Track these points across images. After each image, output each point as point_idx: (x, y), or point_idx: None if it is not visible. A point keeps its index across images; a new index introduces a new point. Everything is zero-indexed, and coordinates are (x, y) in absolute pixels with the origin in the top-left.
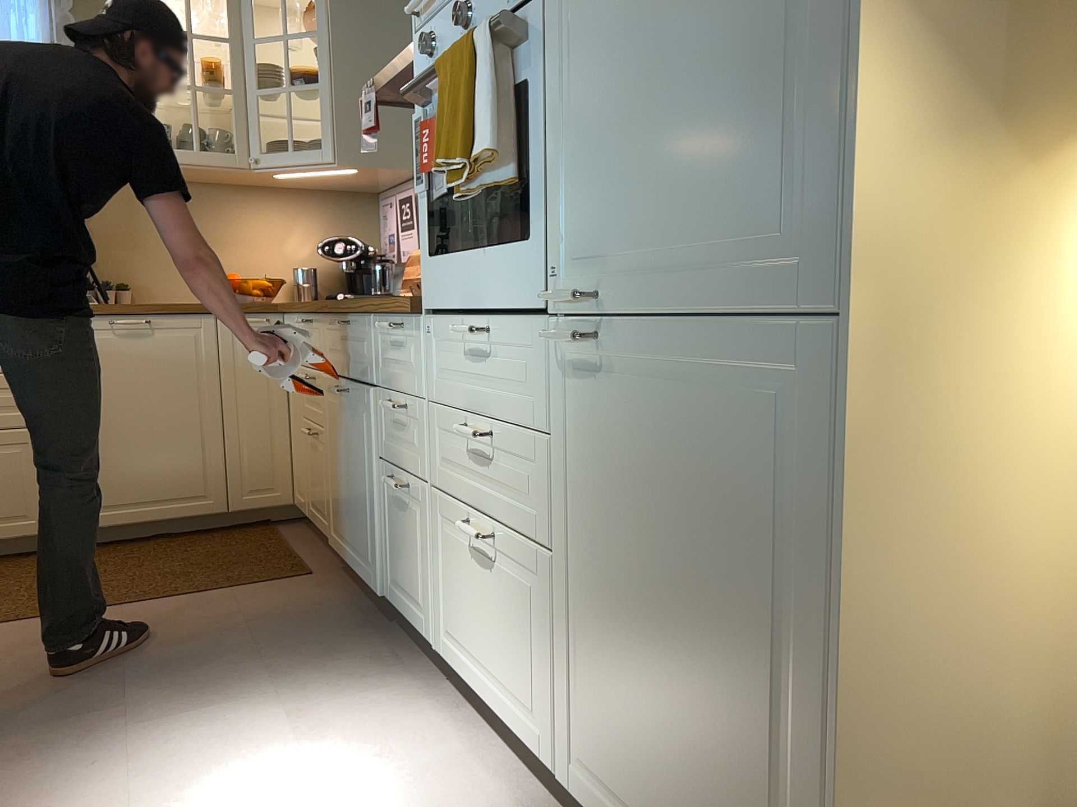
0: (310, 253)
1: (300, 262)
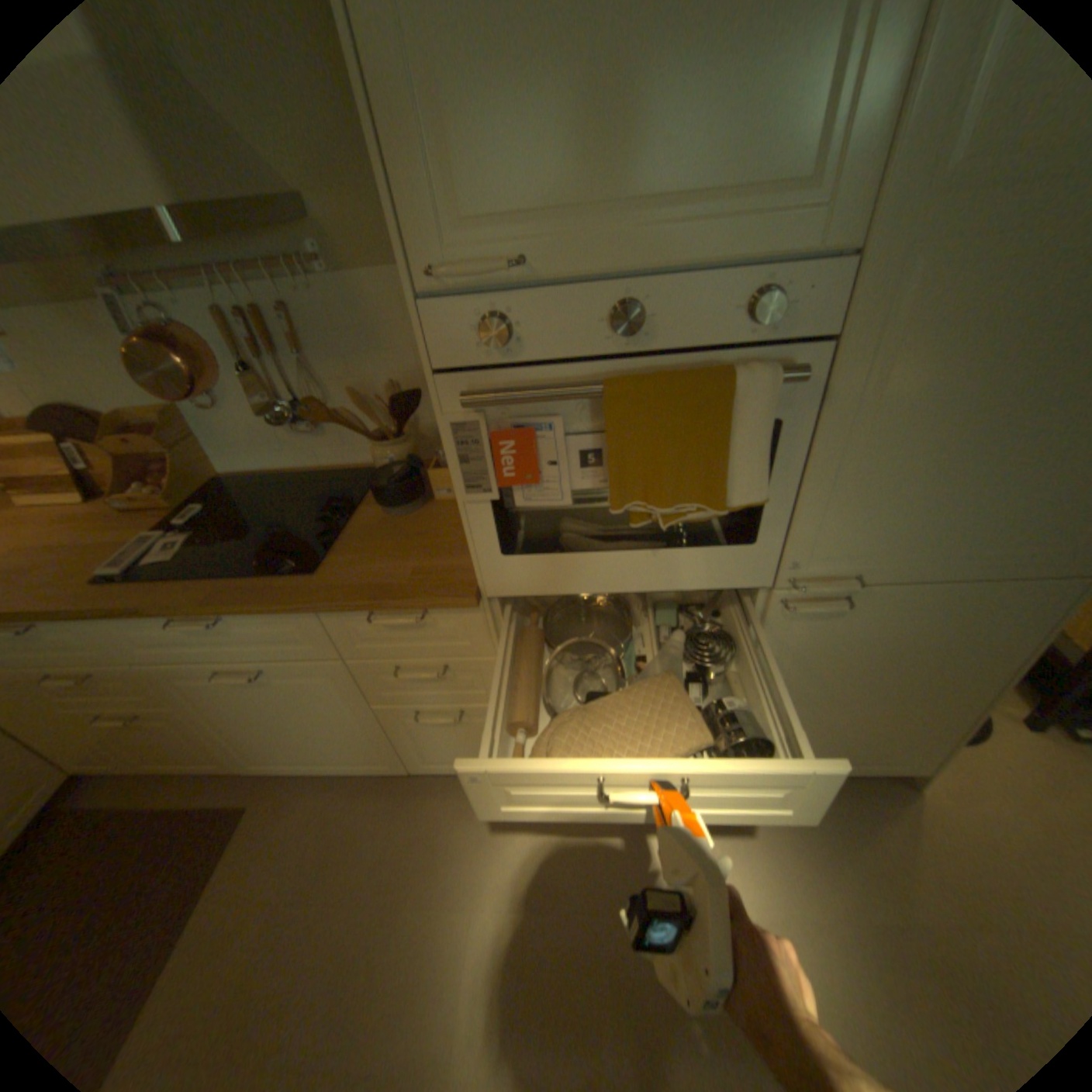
0: None
1: None
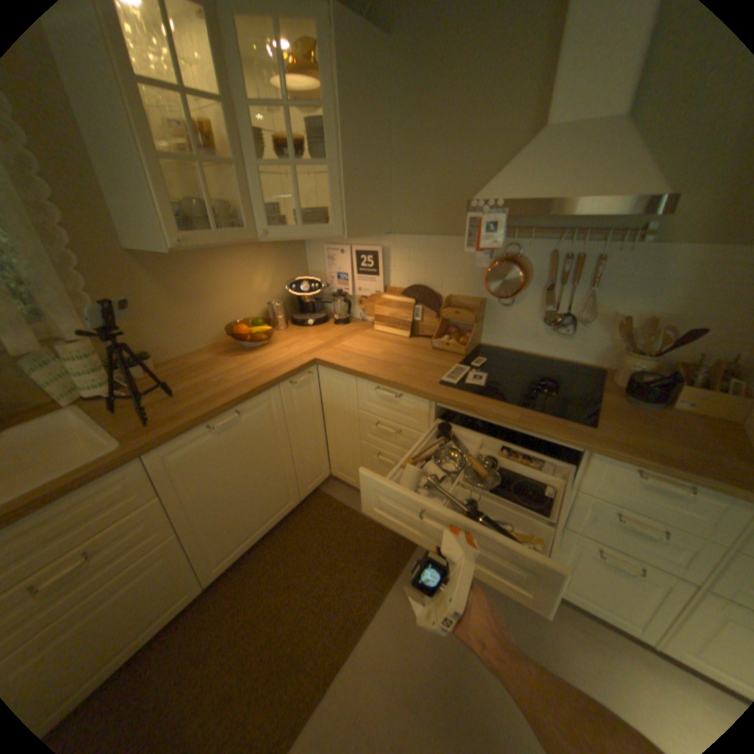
0: (270, 287)
1: (265, 297)
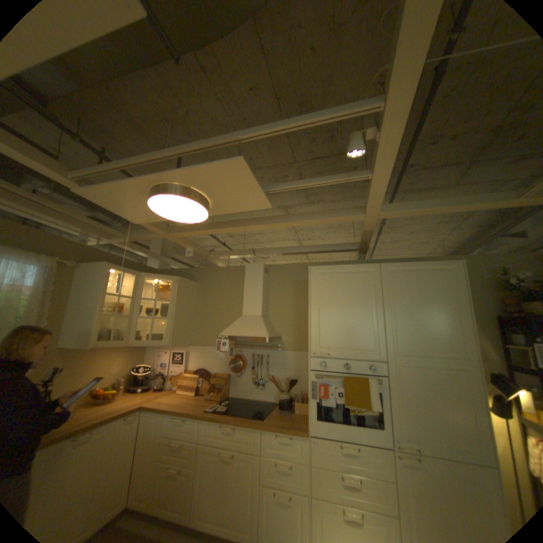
0: (119, 371)
1: (114, 376)
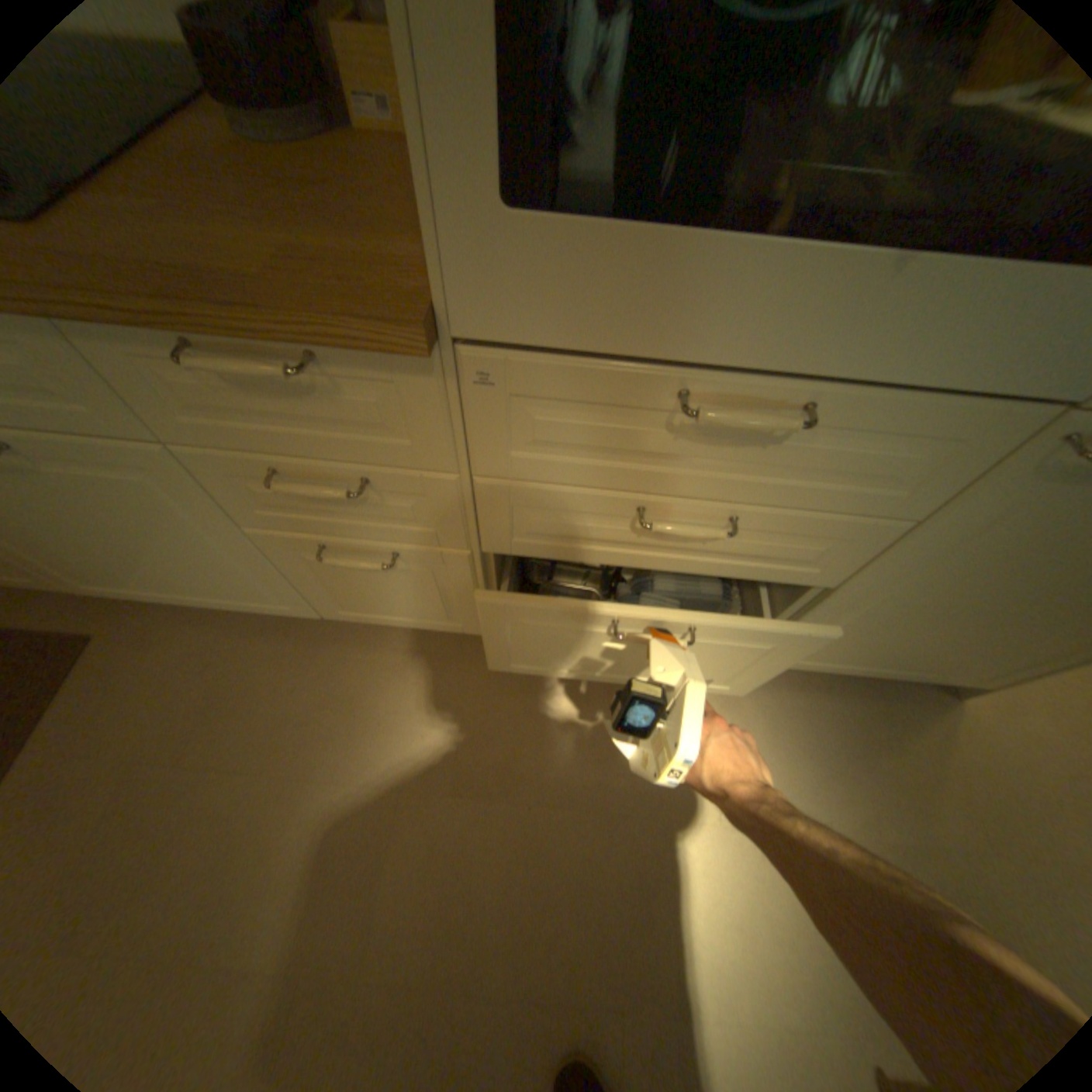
0: None
1: None
